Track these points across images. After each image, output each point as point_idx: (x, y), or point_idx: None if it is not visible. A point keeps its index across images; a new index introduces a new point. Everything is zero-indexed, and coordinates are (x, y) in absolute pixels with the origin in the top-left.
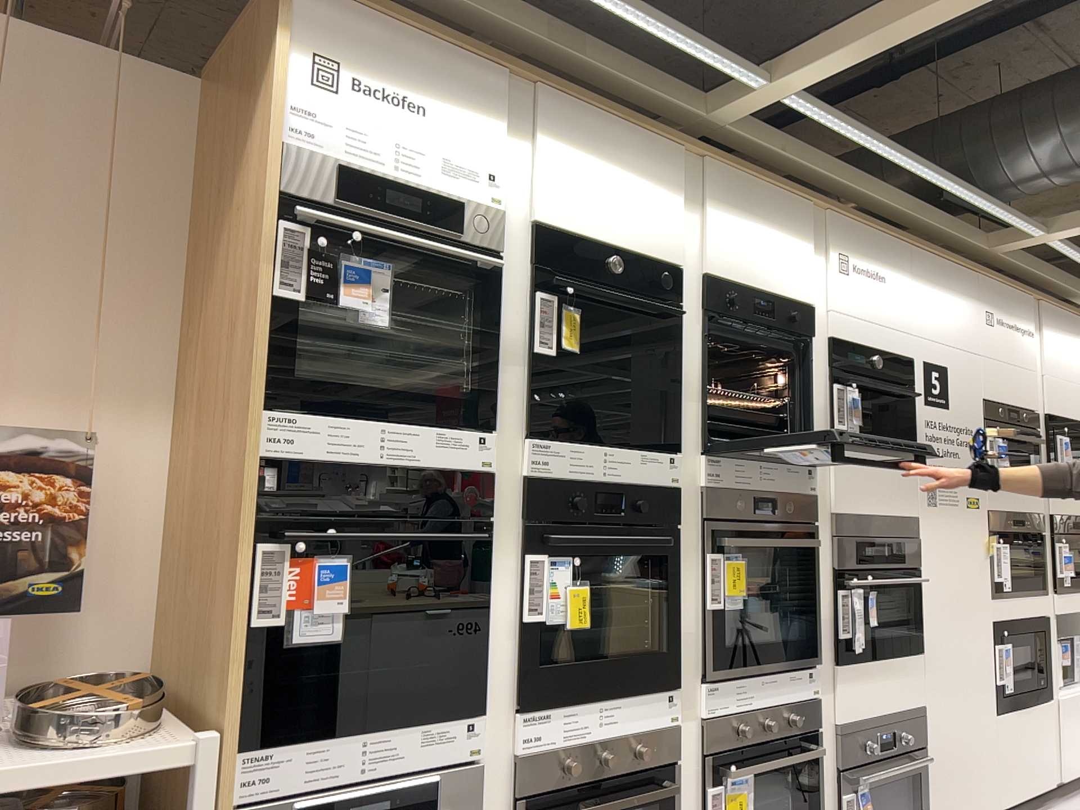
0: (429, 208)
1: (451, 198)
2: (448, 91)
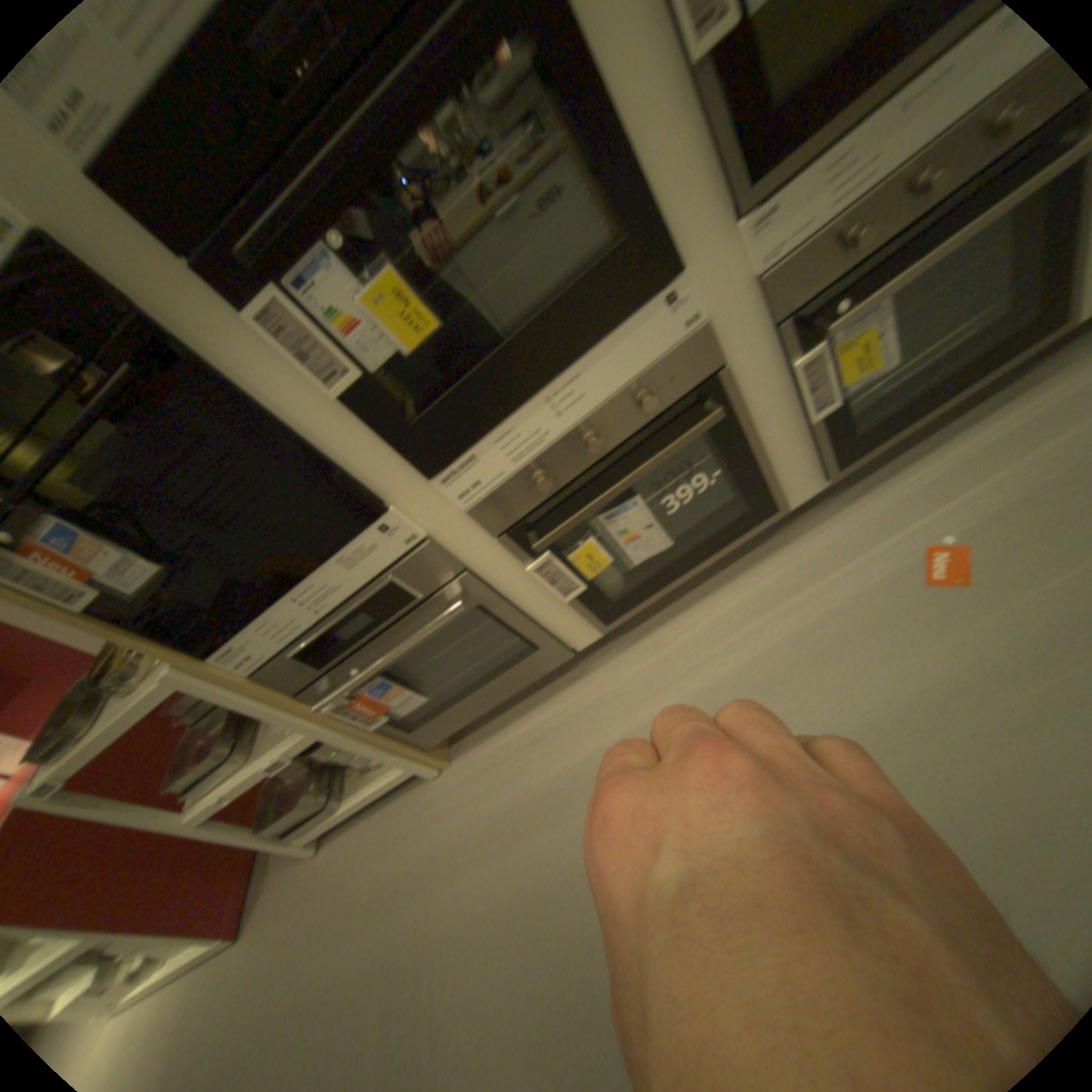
0: None
1: None
2: None
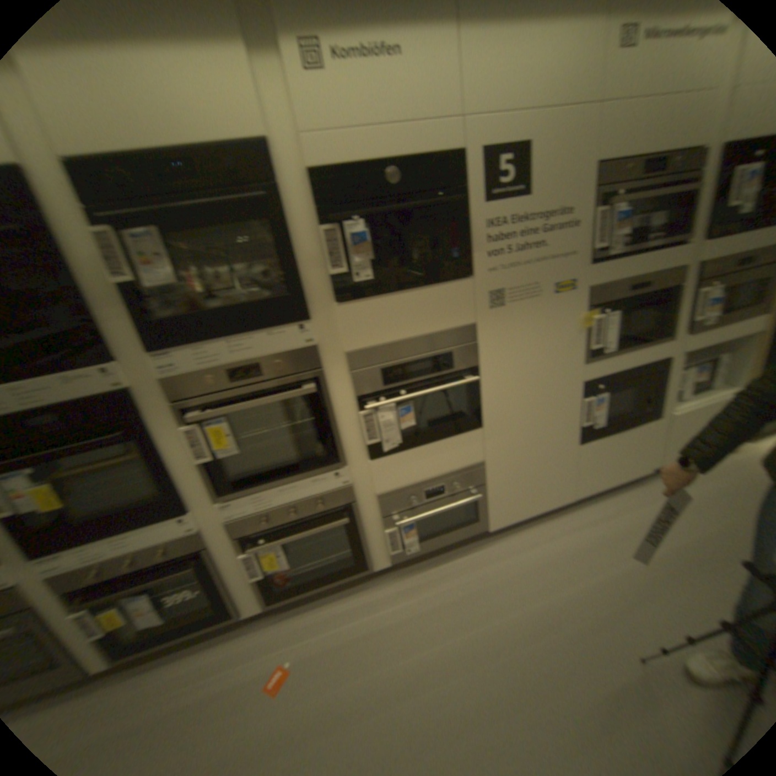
0: None
1: None
2: None
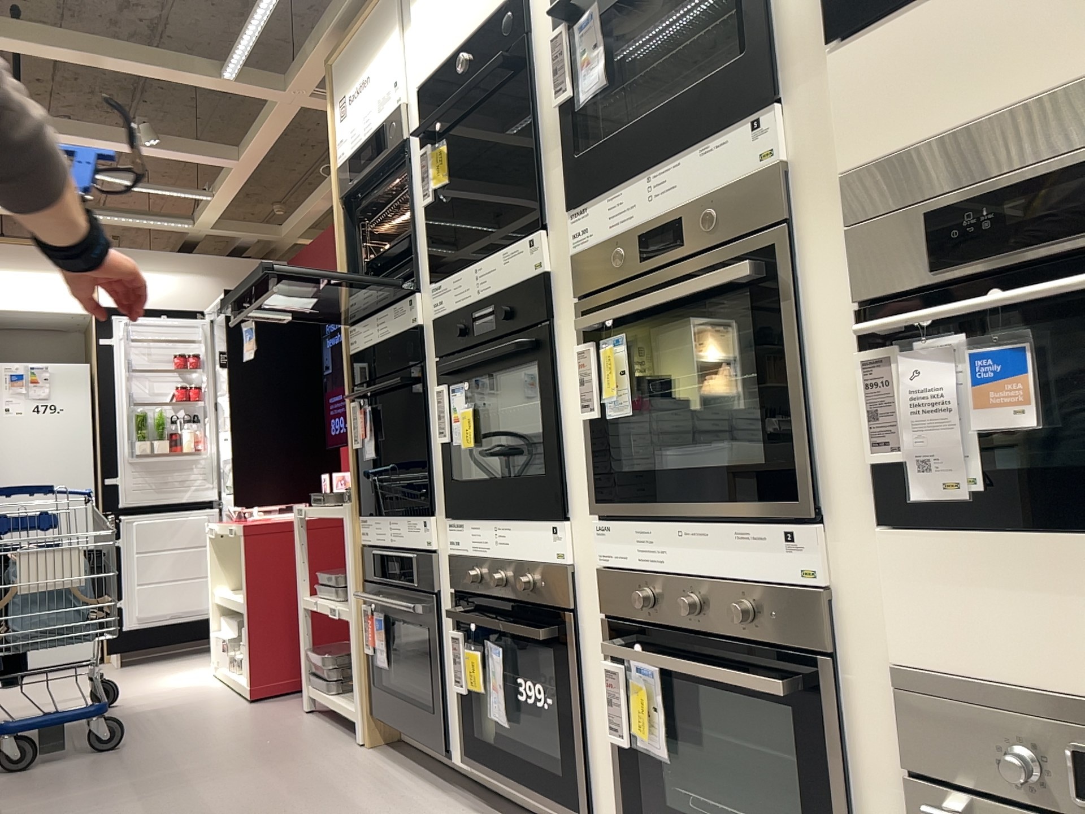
0: (370, 145)
1: (378, 123)
2: (370, 42)
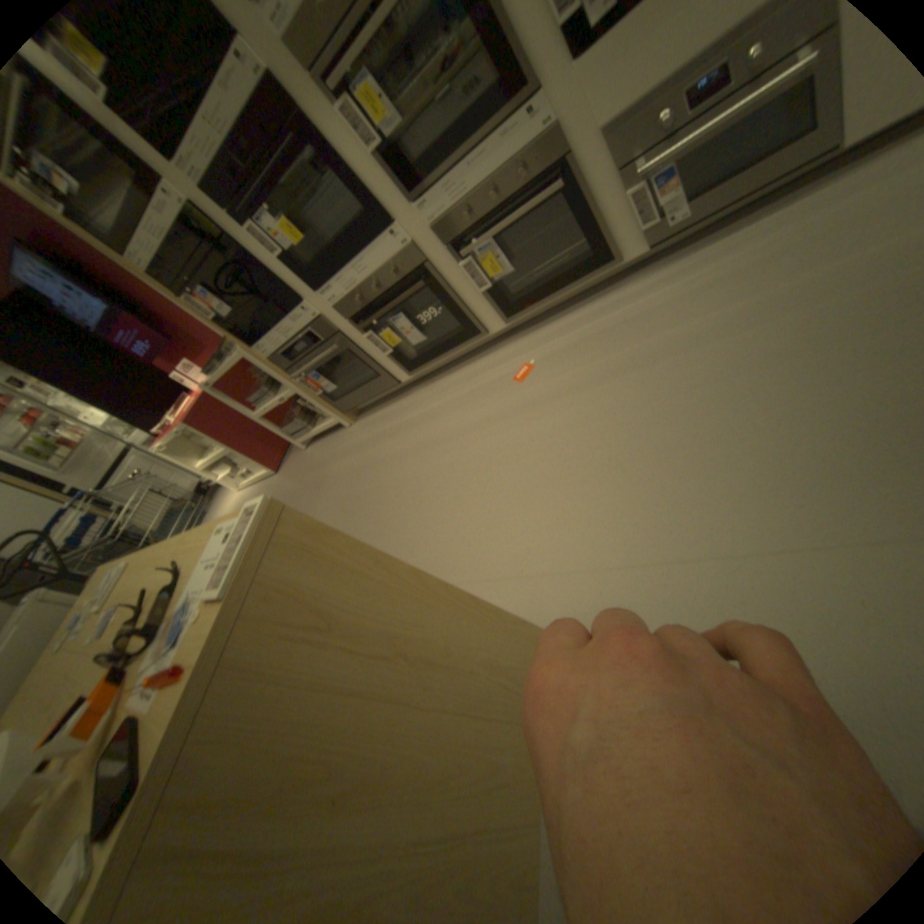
0: None
1: None
2: None
